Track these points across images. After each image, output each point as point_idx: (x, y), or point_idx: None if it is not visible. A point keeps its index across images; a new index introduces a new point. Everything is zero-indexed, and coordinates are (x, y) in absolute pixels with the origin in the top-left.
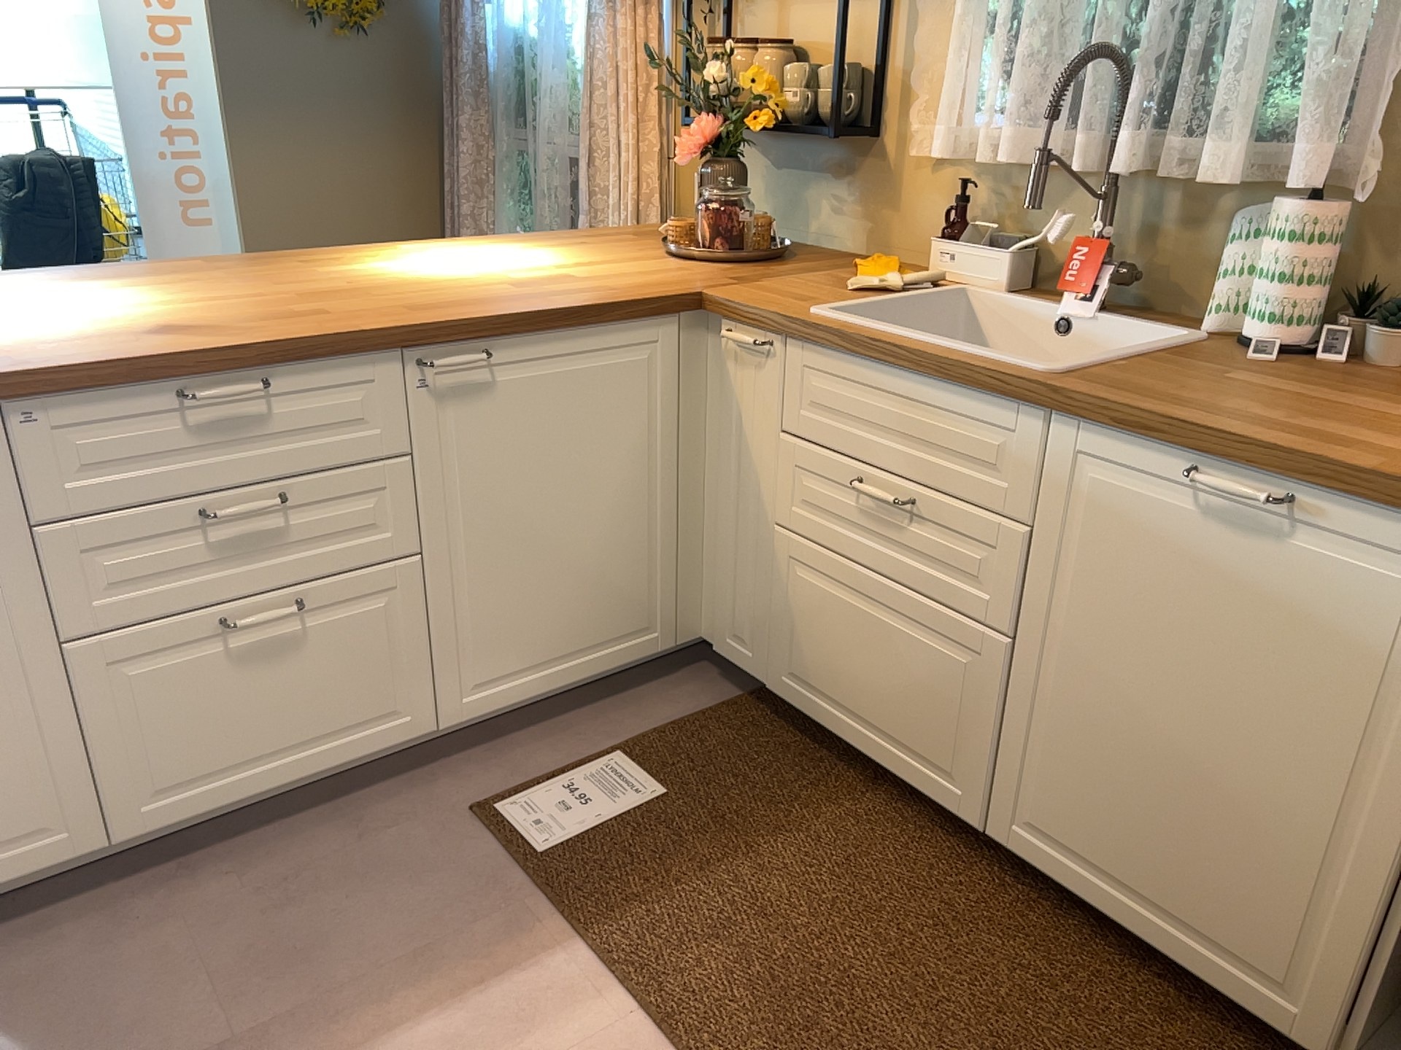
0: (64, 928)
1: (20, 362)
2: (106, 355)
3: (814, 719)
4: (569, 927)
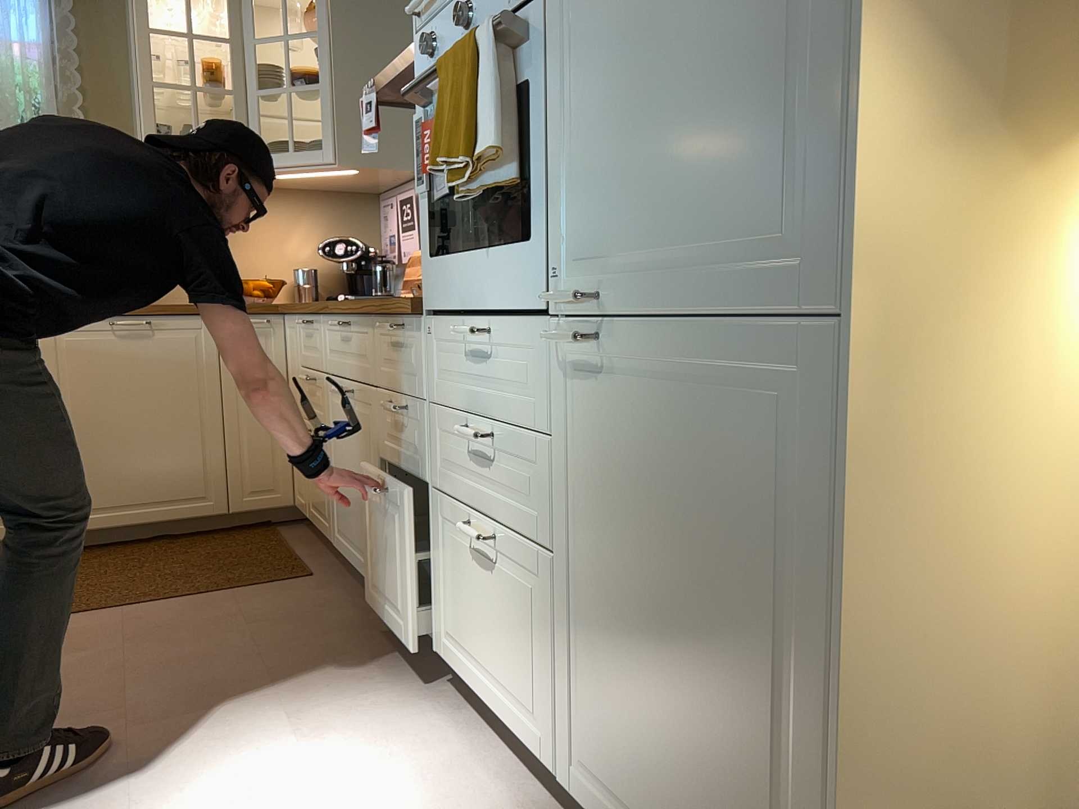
0: None
1: None
2: None
3: None
4: None
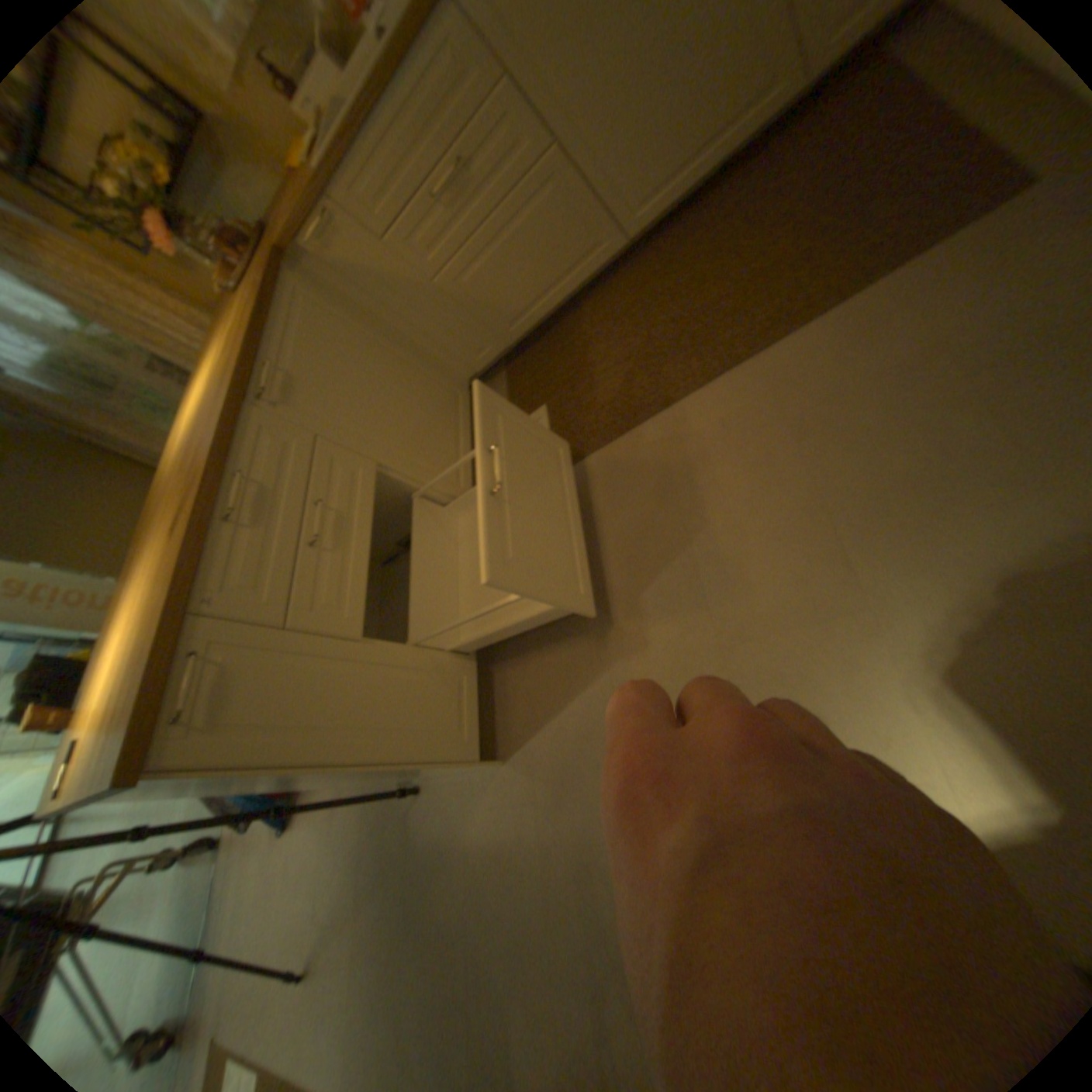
0: (508, 690)
1: (160, 599)
2: (177, 549)
3: (536, 322)
4: (599, 449)
